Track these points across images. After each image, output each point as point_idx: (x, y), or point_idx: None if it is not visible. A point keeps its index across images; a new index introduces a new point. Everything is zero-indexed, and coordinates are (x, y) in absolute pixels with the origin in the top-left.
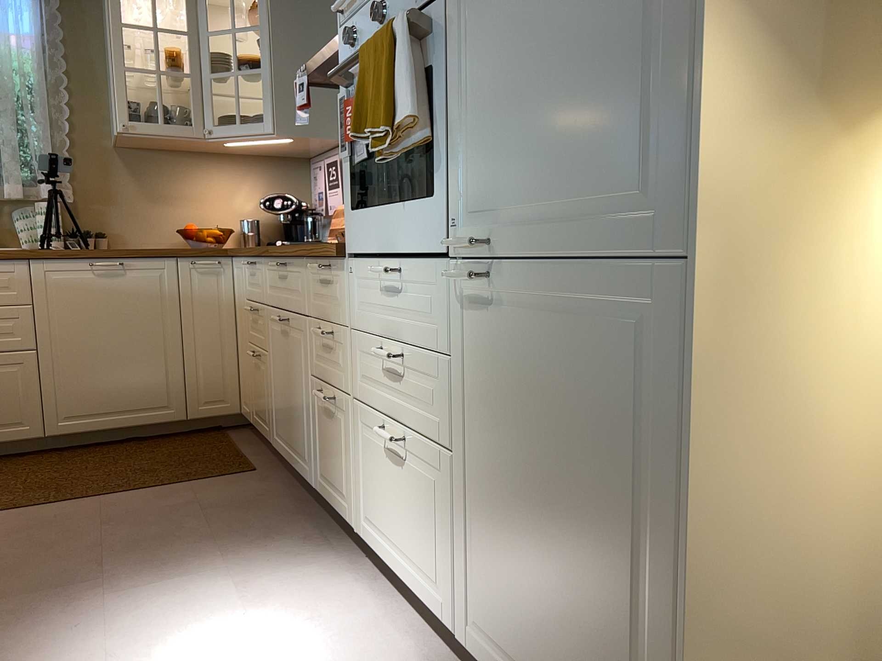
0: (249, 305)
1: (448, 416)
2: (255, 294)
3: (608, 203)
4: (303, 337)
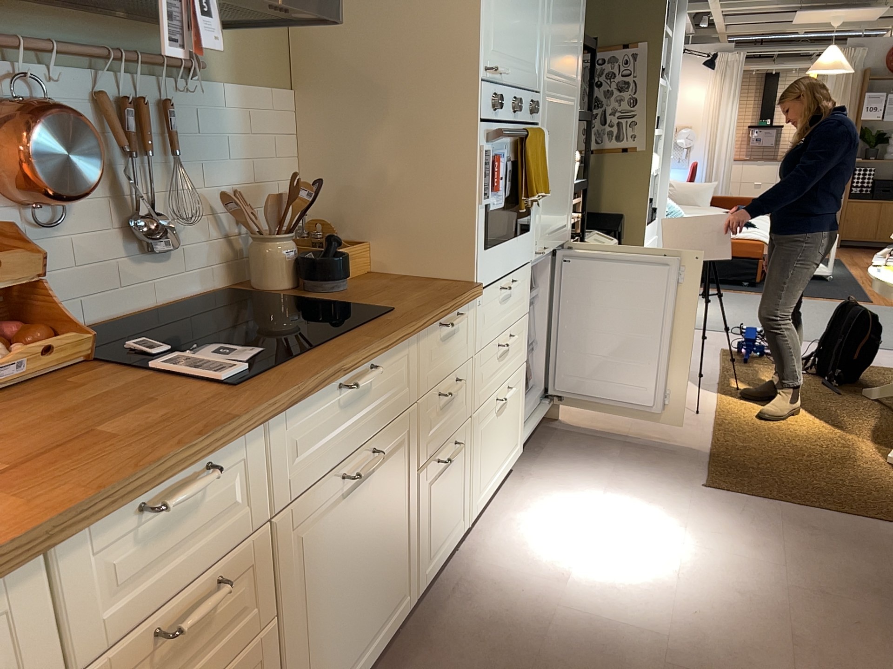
0: (128, 651)
1: (526, 343)
2: (196, 561)
3: (562, 227)
4: (406, 437)
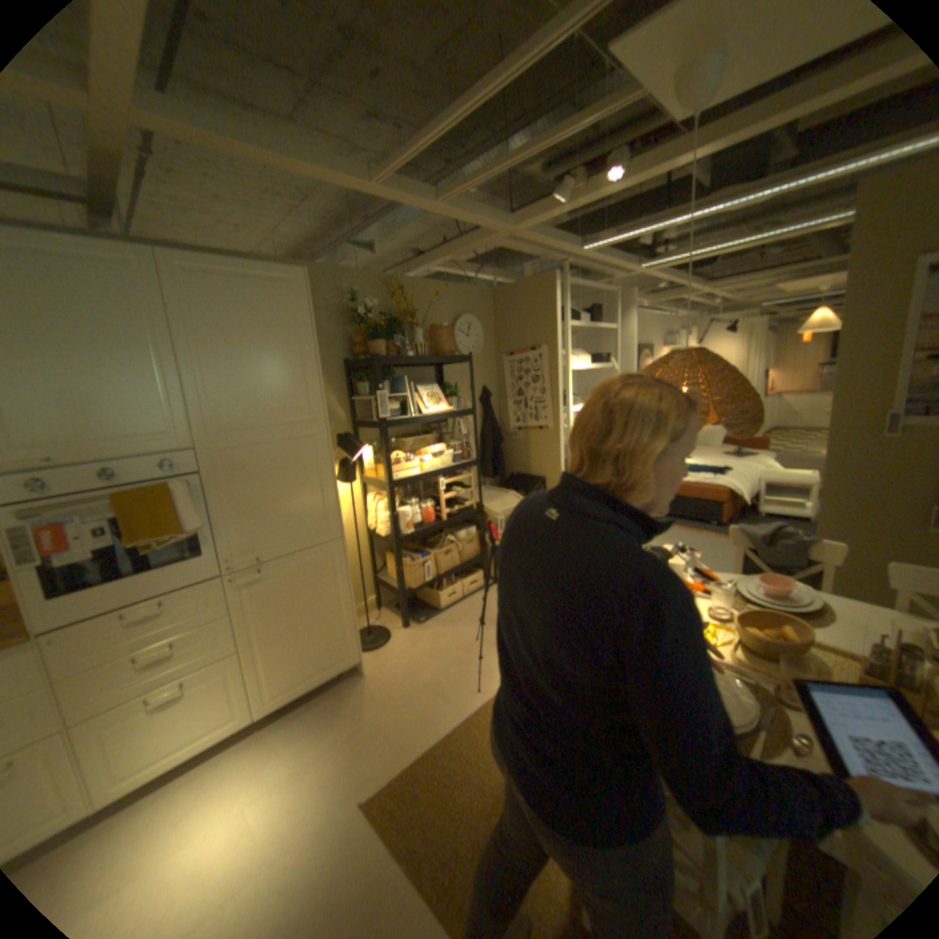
0: None
1: (224, 642)
2: None
3: (308, 533)
4: None
